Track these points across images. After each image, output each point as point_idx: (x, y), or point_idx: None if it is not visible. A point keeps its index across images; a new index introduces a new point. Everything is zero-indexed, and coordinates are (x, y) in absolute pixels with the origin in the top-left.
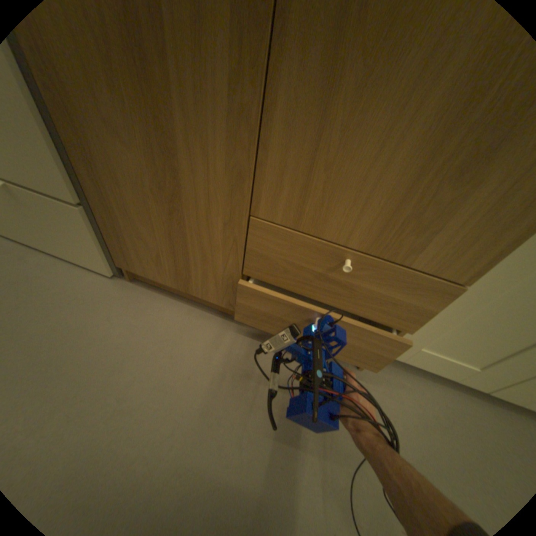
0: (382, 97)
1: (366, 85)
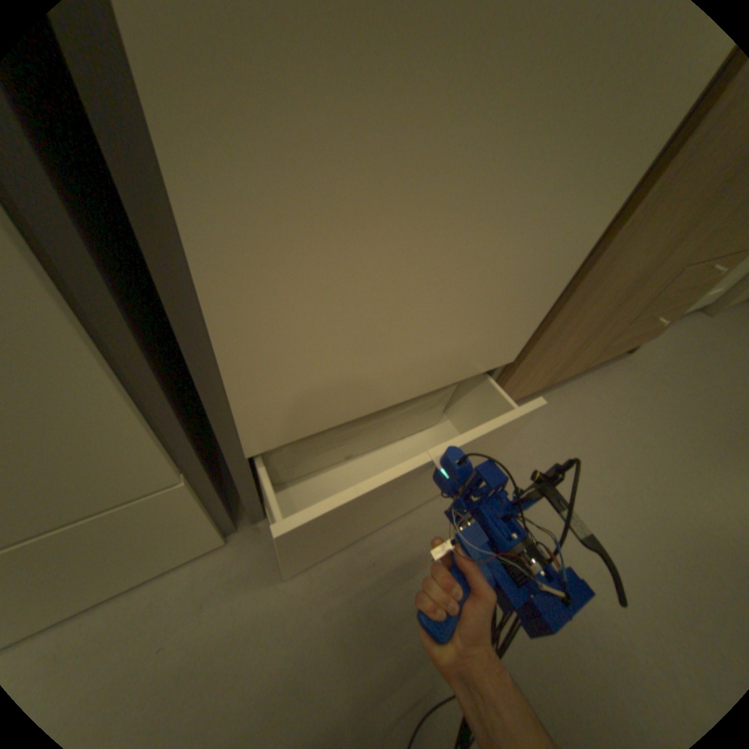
0: None
1: None
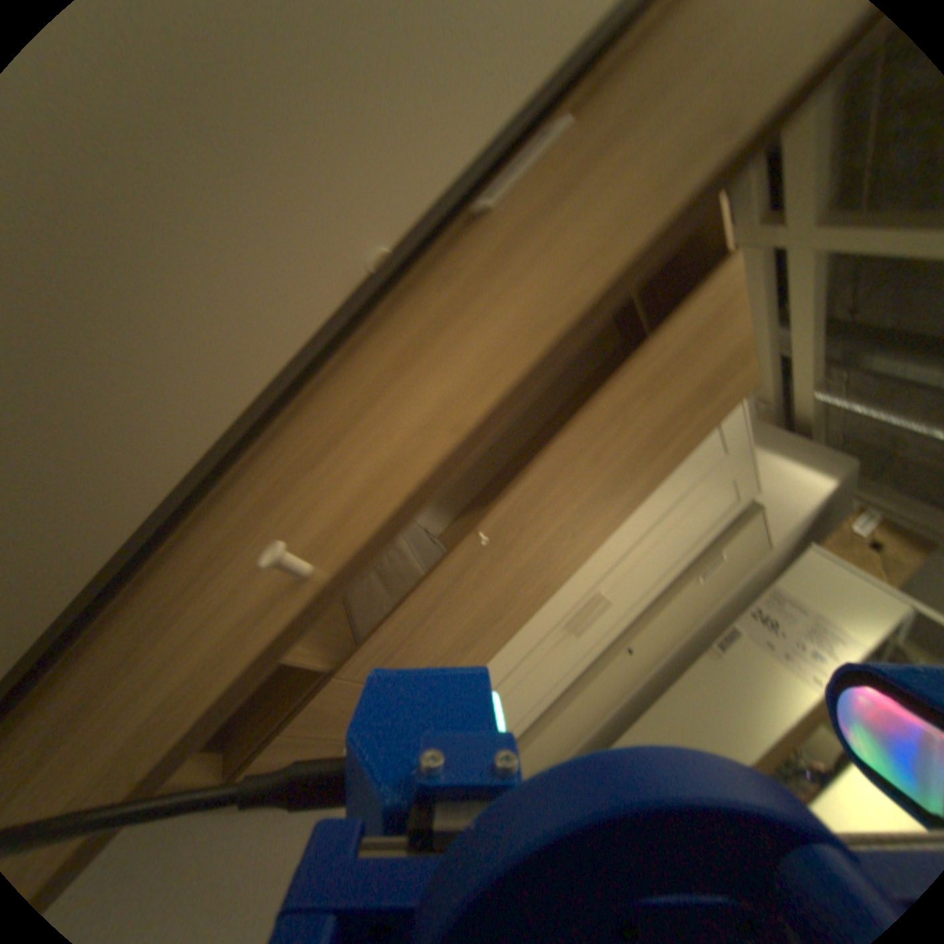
0: (447, 625)
1: (443, 620)
